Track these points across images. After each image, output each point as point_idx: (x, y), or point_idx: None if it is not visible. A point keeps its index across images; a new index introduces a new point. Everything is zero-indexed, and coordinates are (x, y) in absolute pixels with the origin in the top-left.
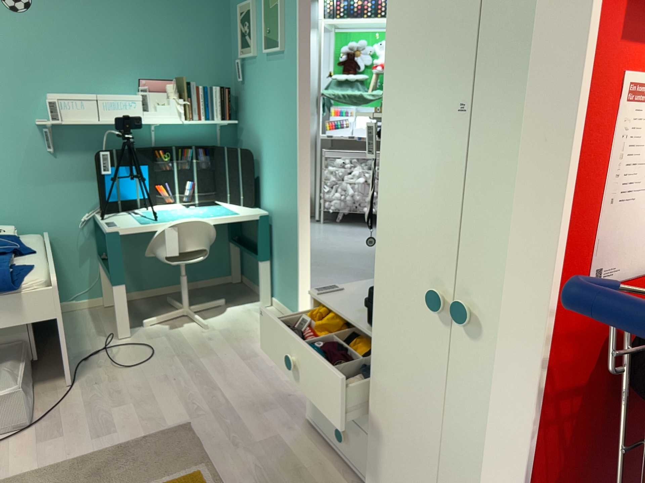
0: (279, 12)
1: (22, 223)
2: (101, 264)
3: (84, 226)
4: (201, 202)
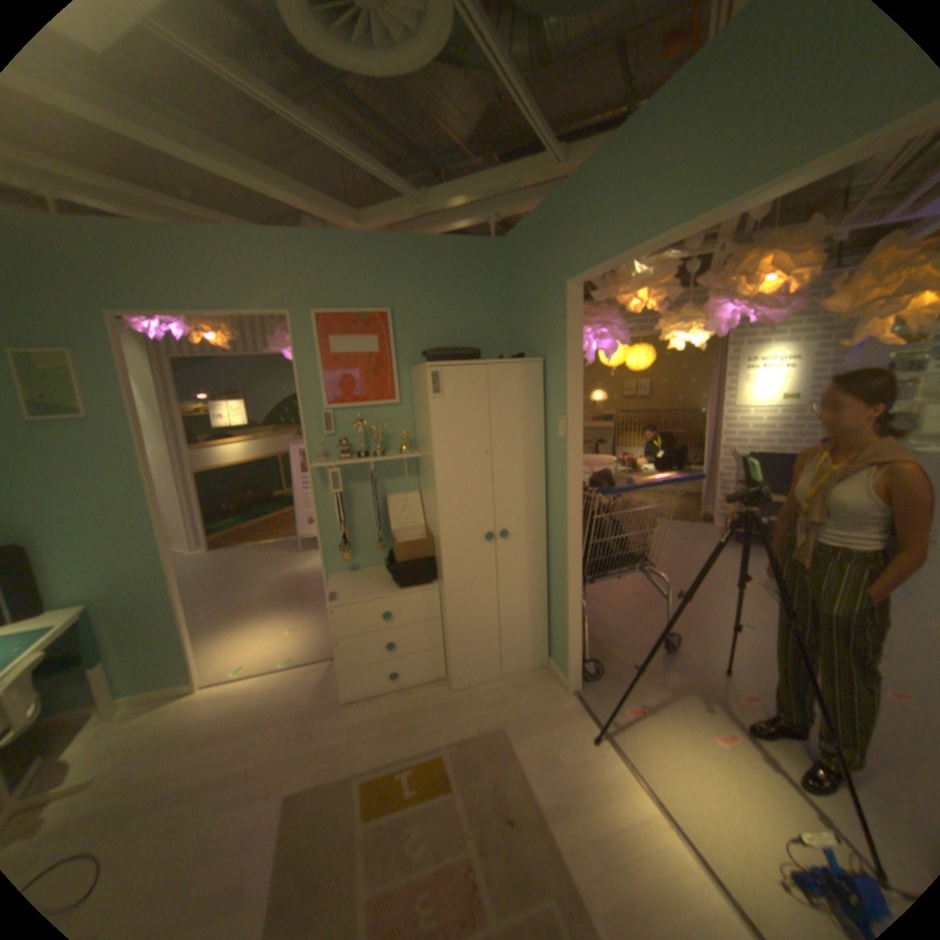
0: (74, 377)
1: None
2: None
3: None
4: None
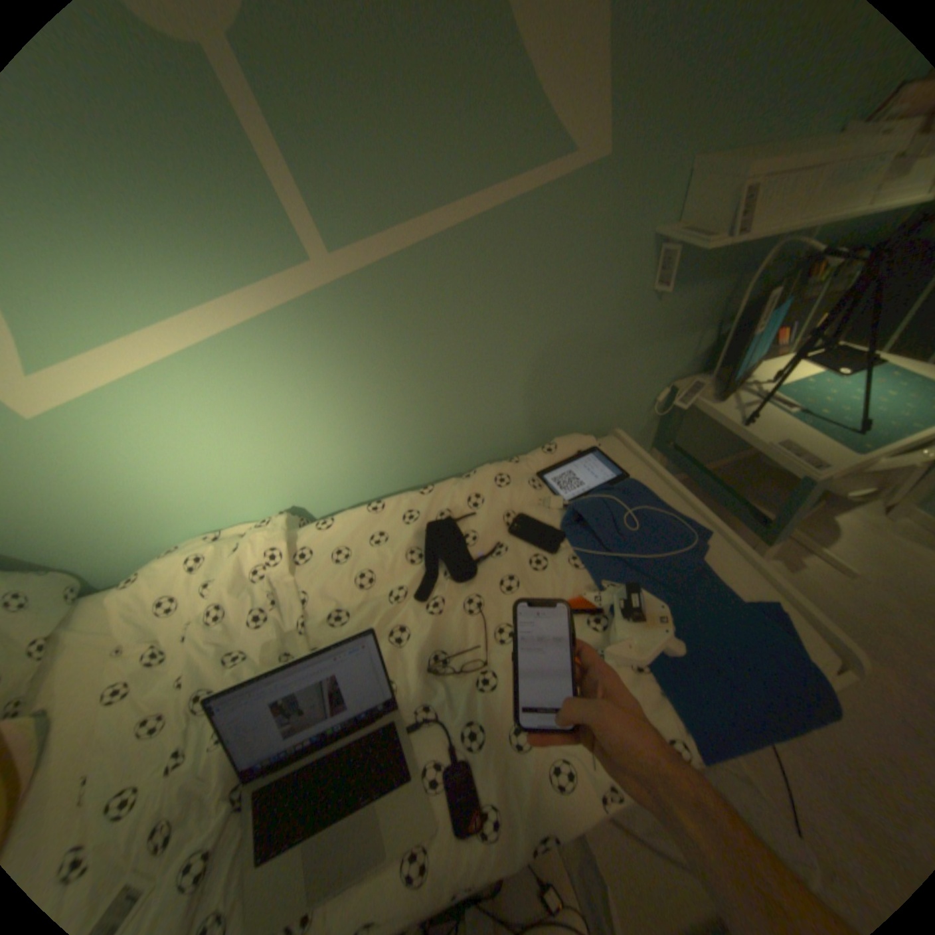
0: None
1: (582, 416)
2: (661, 455)
3: (665, 411)
4: (824, 346)
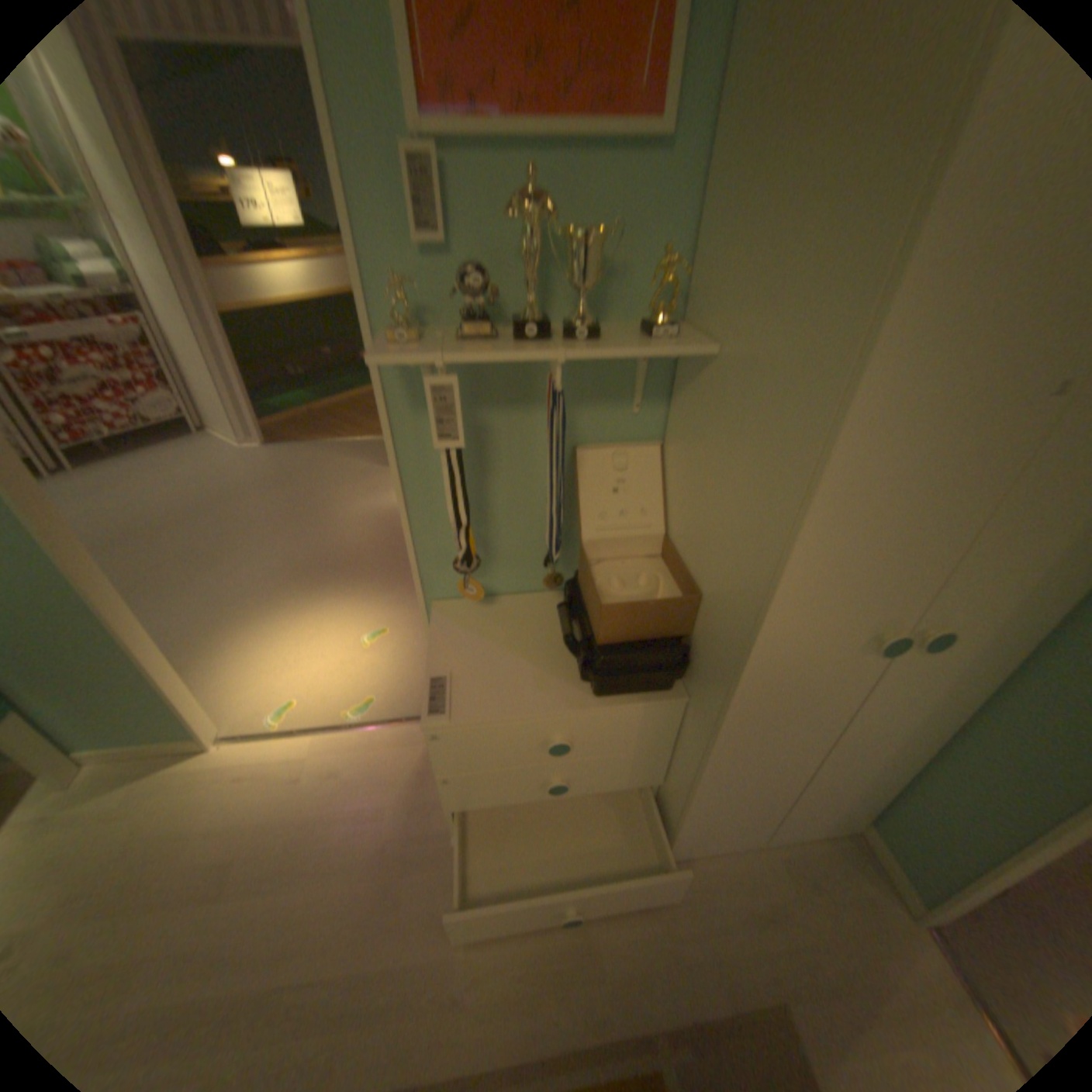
0: None
1: None
2: None
3: None
4: None
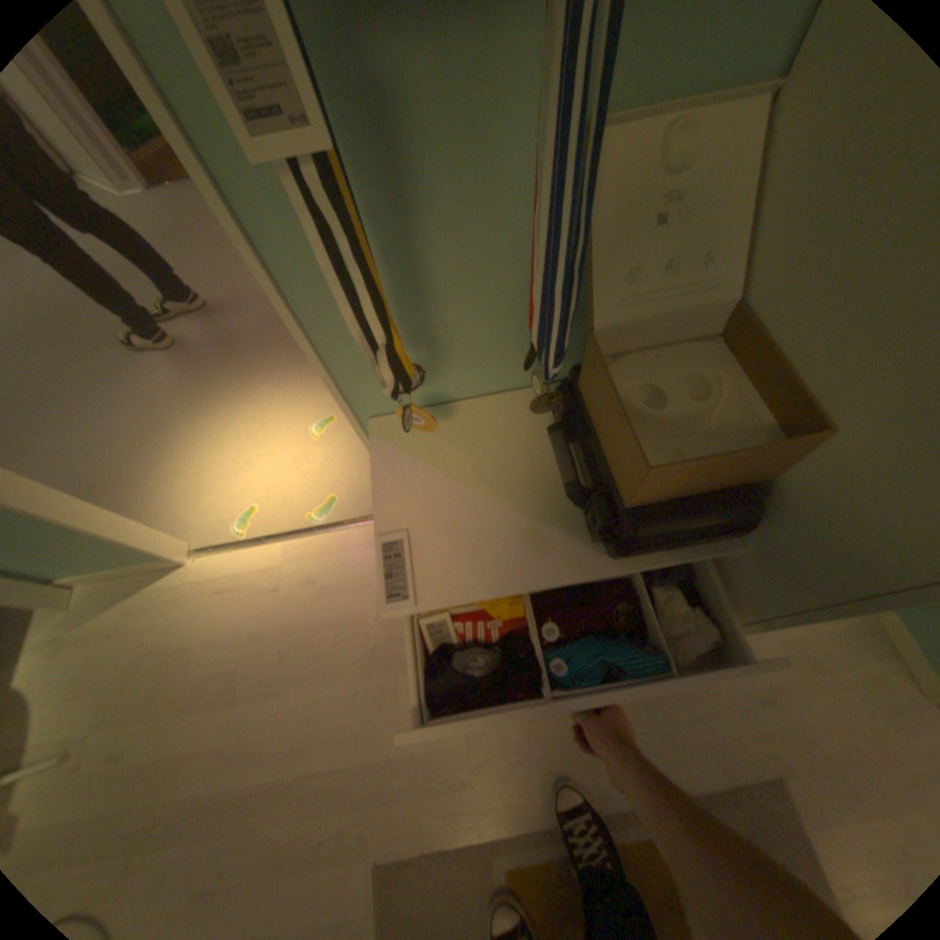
0: None
1: None
2: None
3: None
4: None
